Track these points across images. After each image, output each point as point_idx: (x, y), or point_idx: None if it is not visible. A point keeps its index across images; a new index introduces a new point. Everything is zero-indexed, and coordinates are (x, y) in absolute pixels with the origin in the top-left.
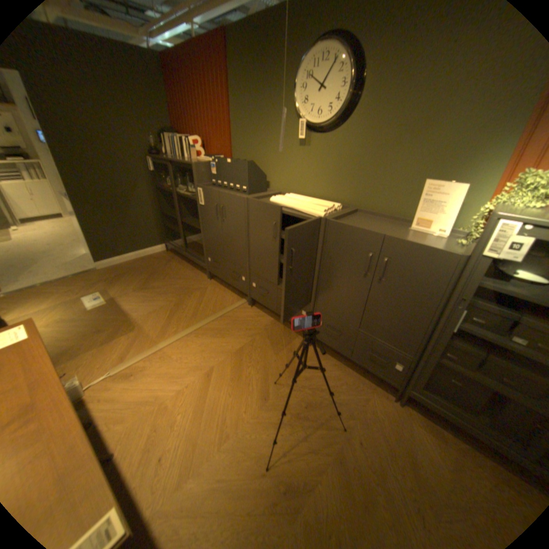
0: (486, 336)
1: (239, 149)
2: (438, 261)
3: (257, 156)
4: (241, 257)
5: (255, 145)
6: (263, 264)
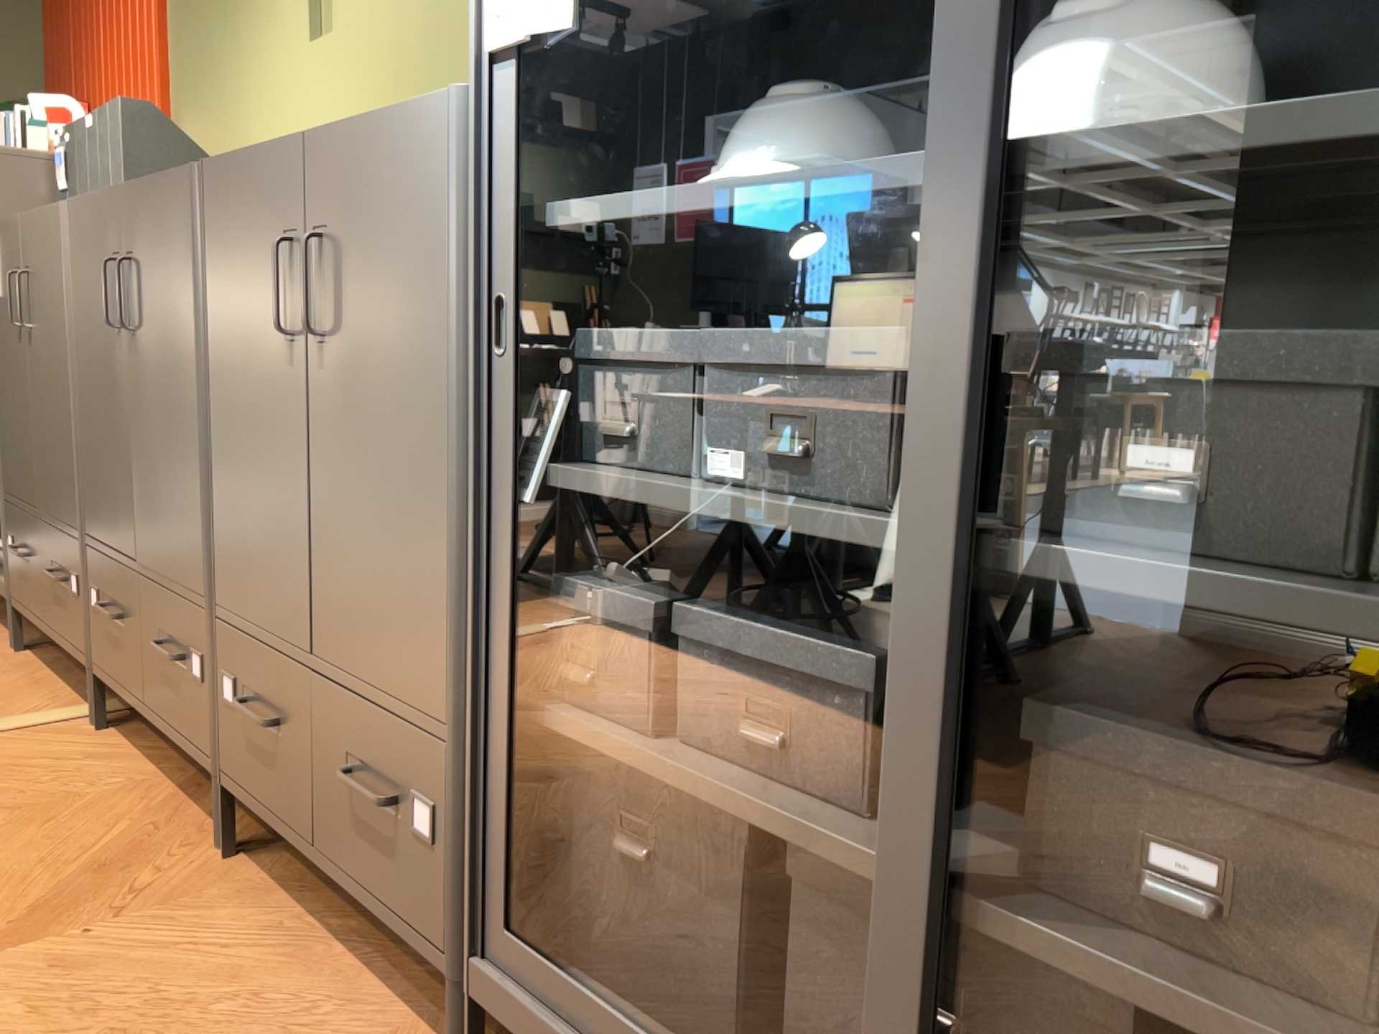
0: (619, 485)
1: (186, 123)
2: (410, 160)
3: (223, 129)
4: (65, 481)
5: (219, 91)
6: (104, 475)
